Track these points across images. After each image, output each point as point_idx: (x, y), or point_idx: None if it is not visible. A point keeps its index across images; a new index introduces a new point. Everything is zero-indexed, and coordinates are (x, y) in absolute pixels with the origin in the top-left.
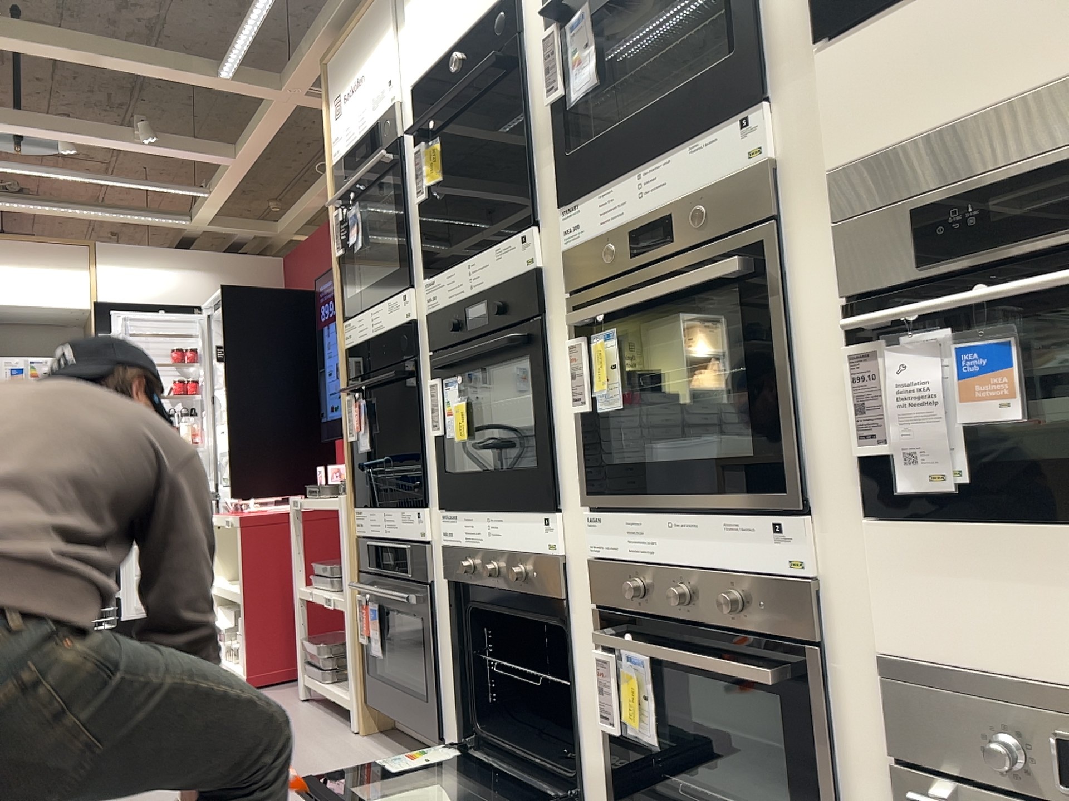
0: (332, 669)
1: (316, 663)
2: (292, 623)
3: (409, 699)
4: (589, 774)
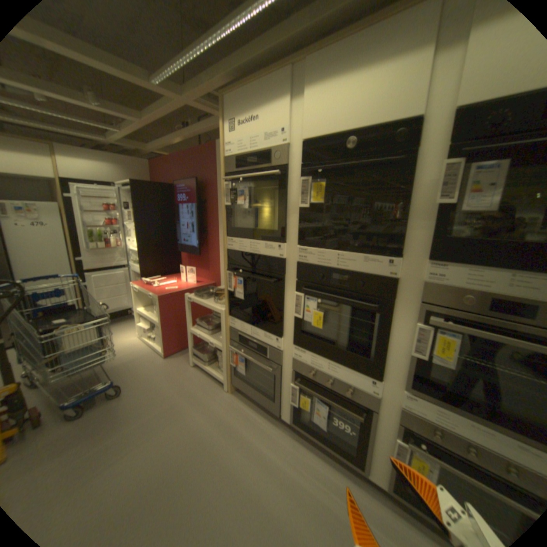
0: (208, 362)
1: (198, 355)
2: (180, 333)
3: (259, 394)
4: (374, 465)
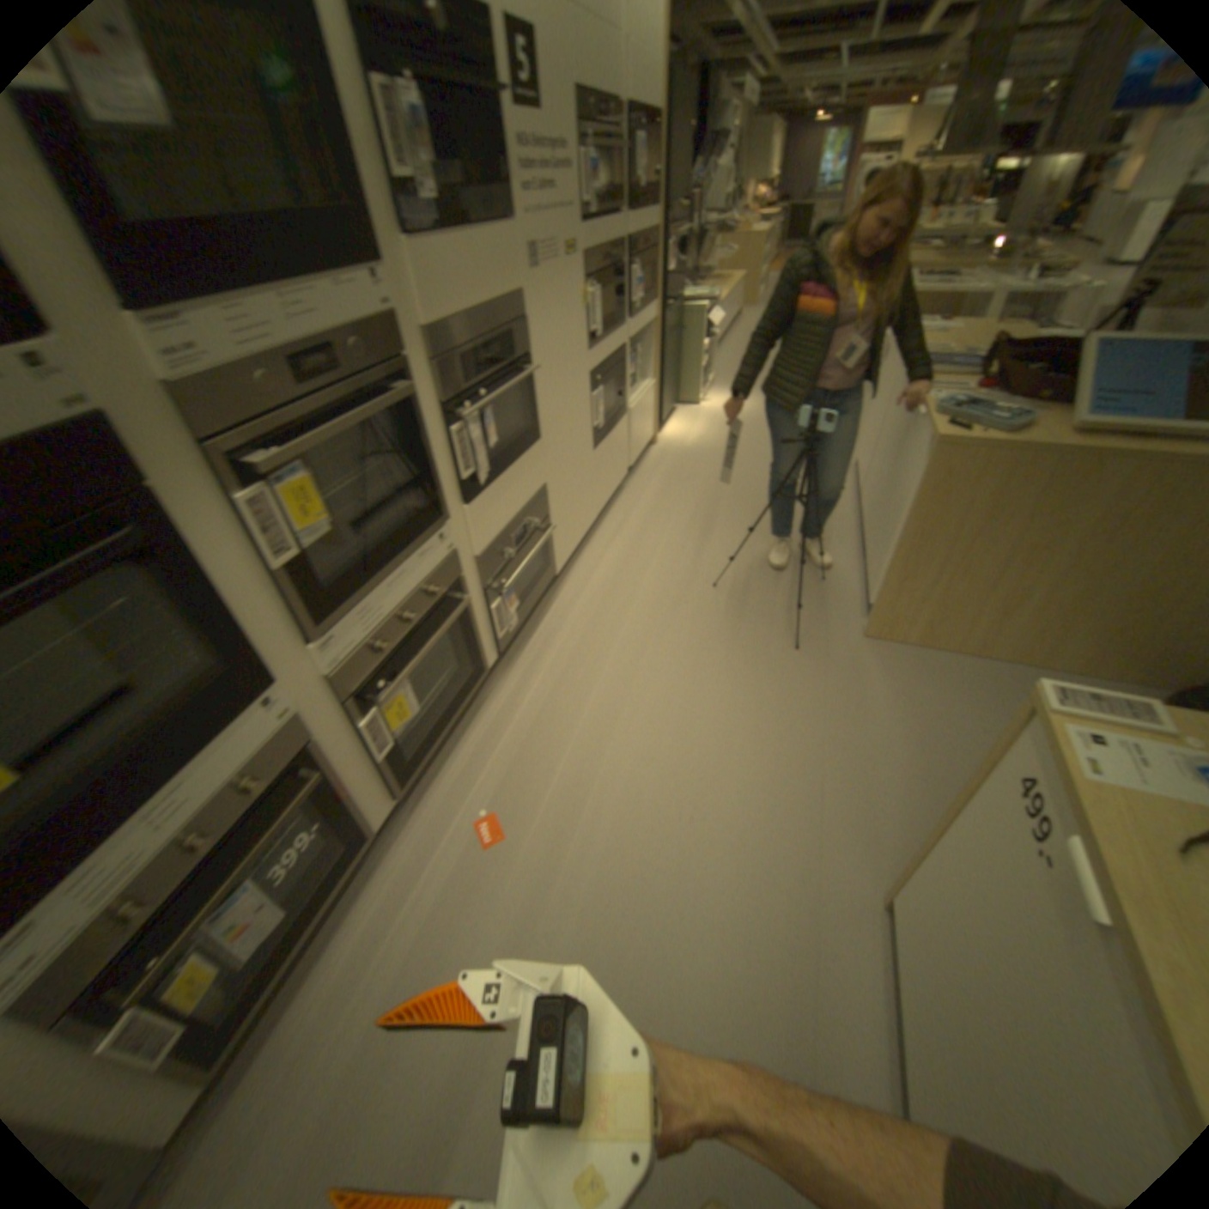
0: None
1: None
2: None
3: None
4: (358, 815)
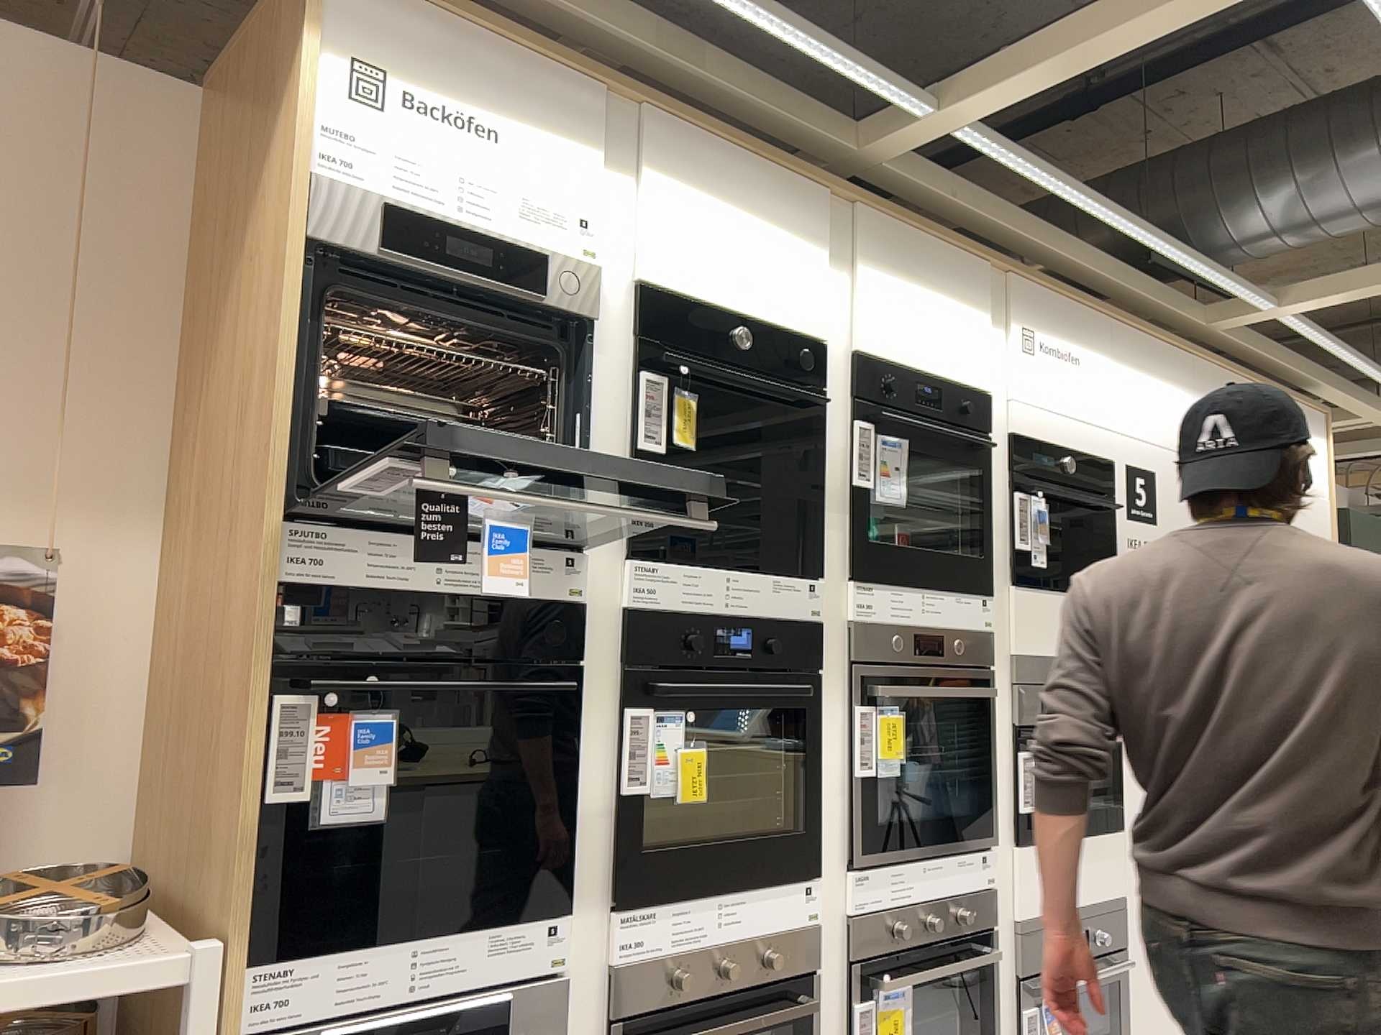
0: None
1: None
2: None
3: None
4: None
